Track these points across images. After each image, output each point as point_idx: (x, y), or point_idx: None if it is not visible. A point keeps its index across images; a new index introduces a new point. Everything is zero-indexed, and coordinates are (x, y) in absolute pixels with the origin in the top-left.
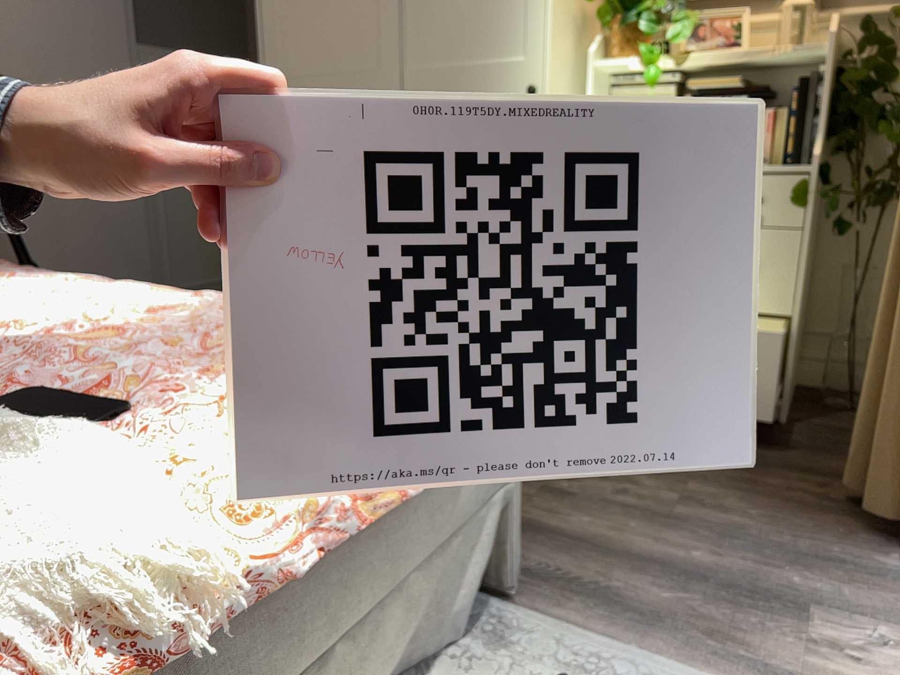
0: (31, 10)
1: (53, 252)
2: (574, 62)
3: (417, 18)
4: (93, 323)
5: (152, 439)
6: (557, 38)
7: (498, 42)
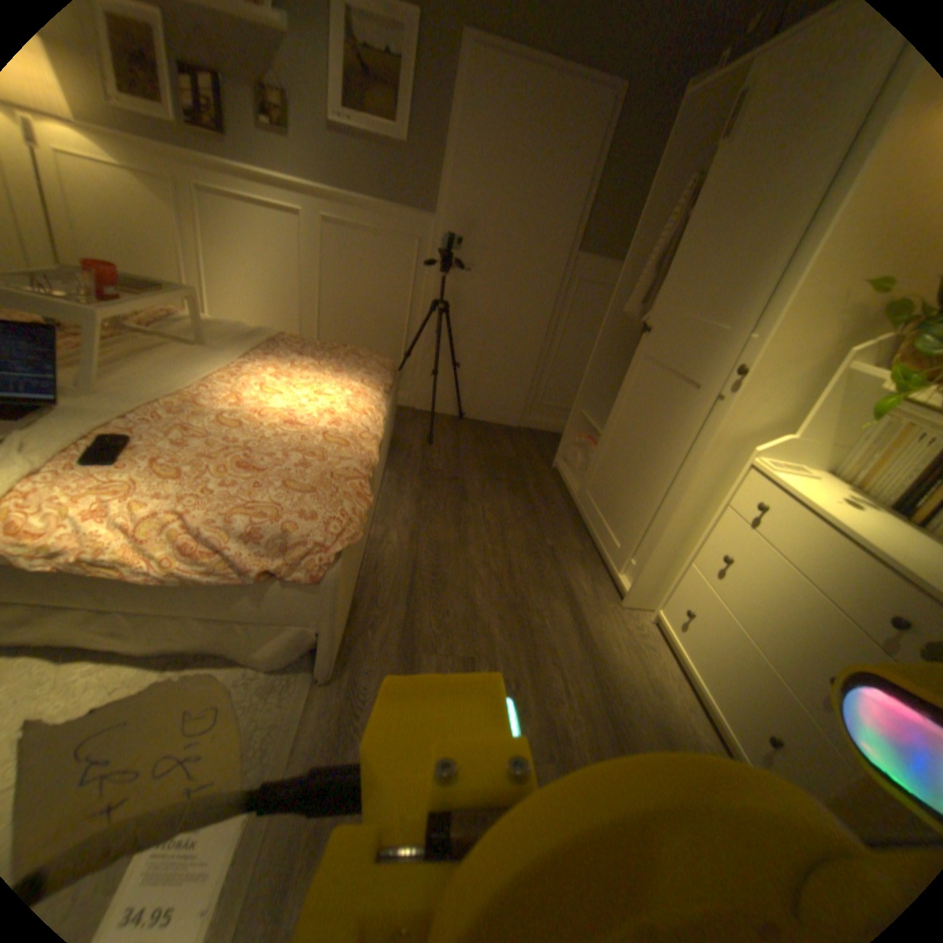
0: (514, 223)
1: (476, 360)
2: (834, 354)
3: (710, 270)
4: (255, 413)
5: (85, 477)
6: (801, 325)
7: (749, 312)
